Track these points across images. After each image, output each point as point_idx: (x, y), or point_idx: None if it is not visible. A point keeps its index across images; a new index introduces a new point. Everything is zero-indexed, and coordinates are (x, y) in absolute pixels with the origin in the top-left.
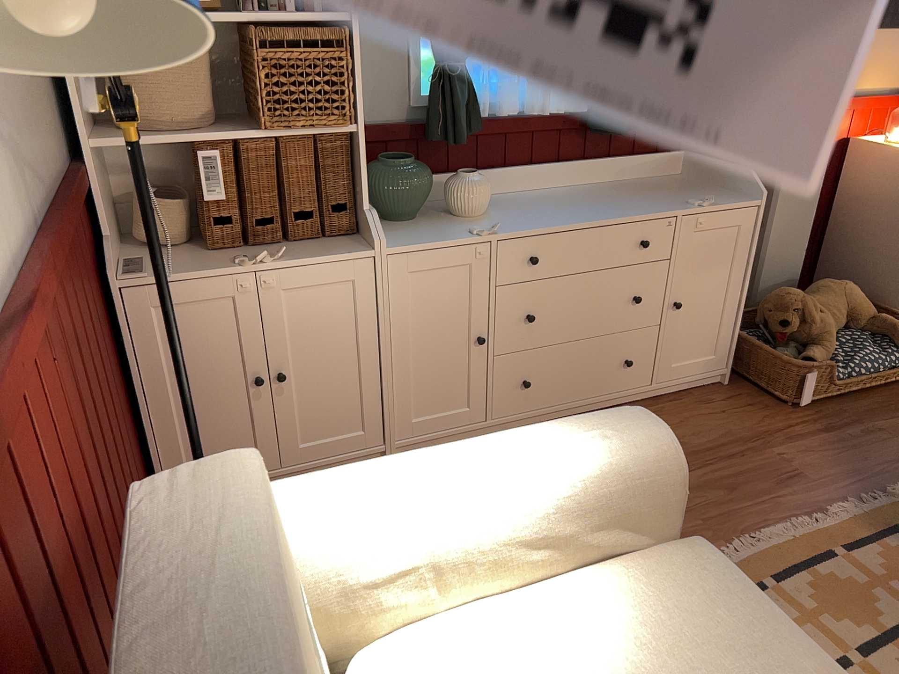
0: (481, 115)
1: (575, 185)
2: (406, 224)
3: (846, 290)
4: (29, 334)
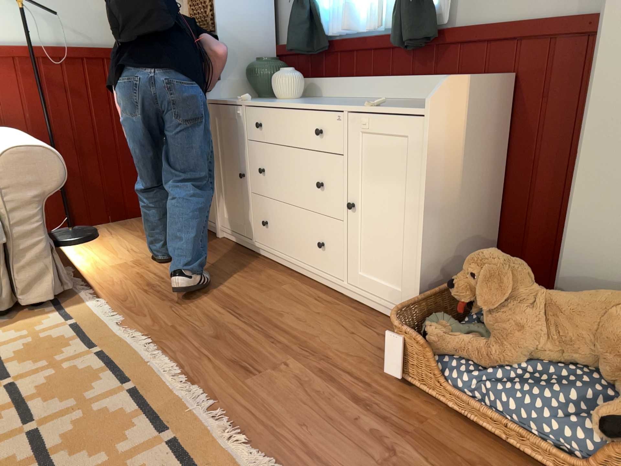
0: (324, 35)
1: (391, 99)
2: (252, 99)
3: (618, 307)
4: (7, 64)
